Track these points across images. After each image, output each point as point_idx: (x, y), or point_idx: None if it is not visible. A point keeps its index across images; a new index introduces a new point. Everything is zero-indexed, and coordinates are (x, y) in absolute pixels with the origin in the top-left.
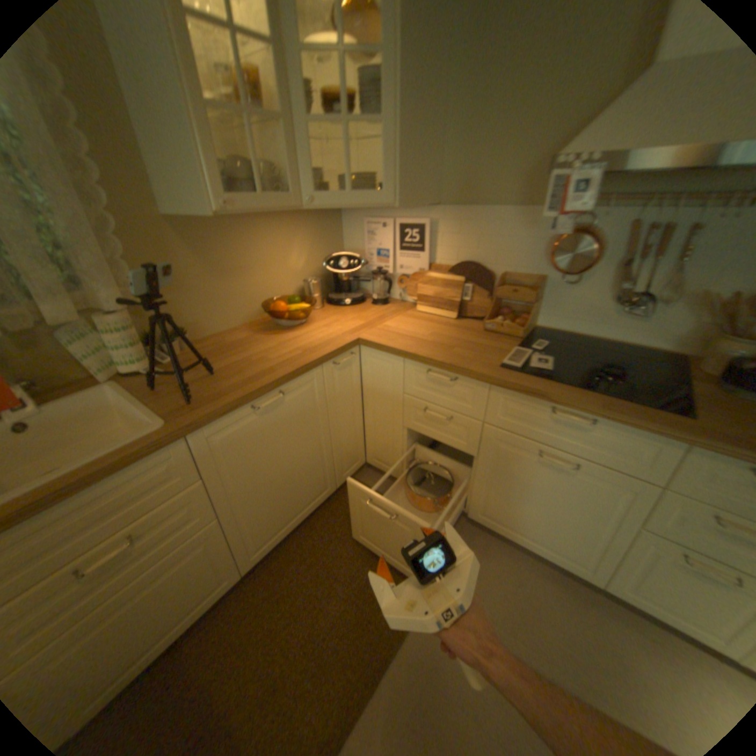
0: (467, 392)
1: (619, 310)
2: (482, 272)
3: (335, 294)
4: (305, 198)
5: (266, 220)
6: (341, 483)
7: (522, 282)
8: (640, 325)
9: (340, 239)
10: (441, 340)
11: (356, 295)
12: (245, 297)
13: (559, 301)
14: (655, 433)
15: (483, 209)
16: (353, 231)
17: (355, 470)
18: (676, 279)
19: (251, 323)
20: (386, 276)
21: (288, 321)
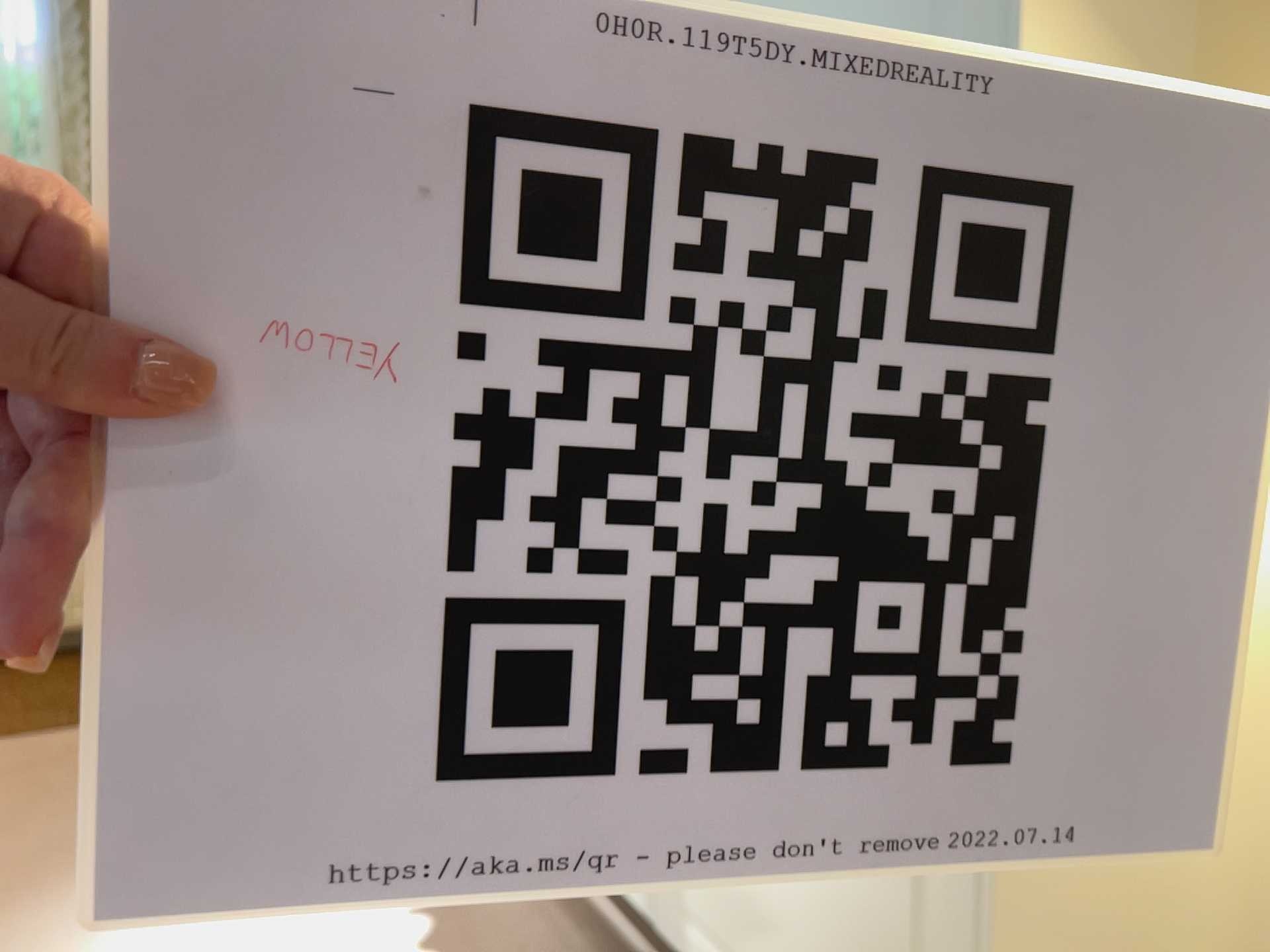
0: None
1: None
2: None
3: None
4: None
5: None
6: None
7: None
8: None
9: None
10: None
11: None
12: None
13: None
14: None
15: None
16: None
17: None
18: None
19: None
20: None
21: None
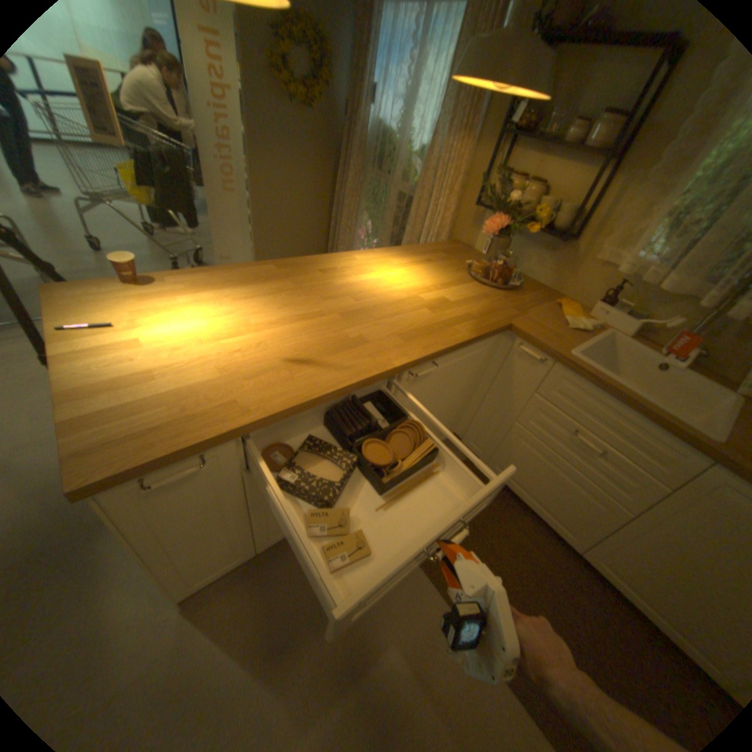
0: None
1: None
2: None
3: None
4: None
5: None
6: None
7: None
8: None
9: None
10: None
11: None
12: None
13: None
14: None
15: None
16: None
17: None
18: None
19: None
20: None
21: None
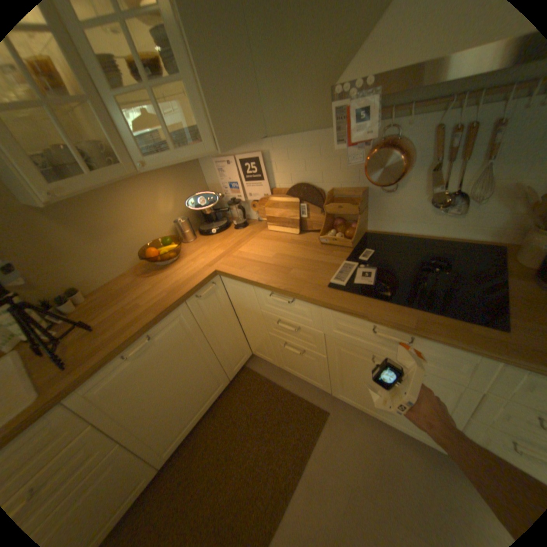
0: (304, 309)
1: (436, 209)
2: (312, 191)
3: (205, 224)
4: (135, 165)
5: (125, 182)
6: (232, 376)
7: (347, 195)
8: (458, 220)
9: (200, 178)
10: (281, 261)
11: (220, 223)
12: (125, 248)
13: (382, 207)
14: (468, 351)
15: (301, 135)
16: (209, 169)
17: (242, 363)
18: (486, 175)
19: (136, 266)
20: (242, 202)
21: (161, 262)
